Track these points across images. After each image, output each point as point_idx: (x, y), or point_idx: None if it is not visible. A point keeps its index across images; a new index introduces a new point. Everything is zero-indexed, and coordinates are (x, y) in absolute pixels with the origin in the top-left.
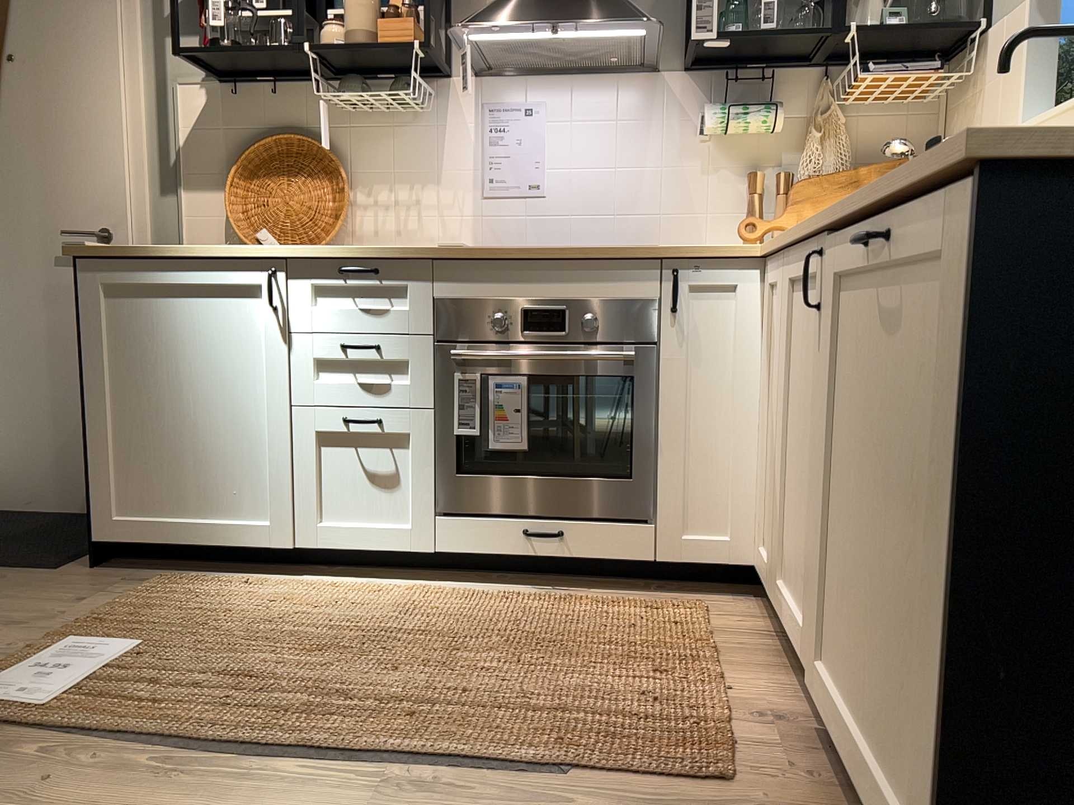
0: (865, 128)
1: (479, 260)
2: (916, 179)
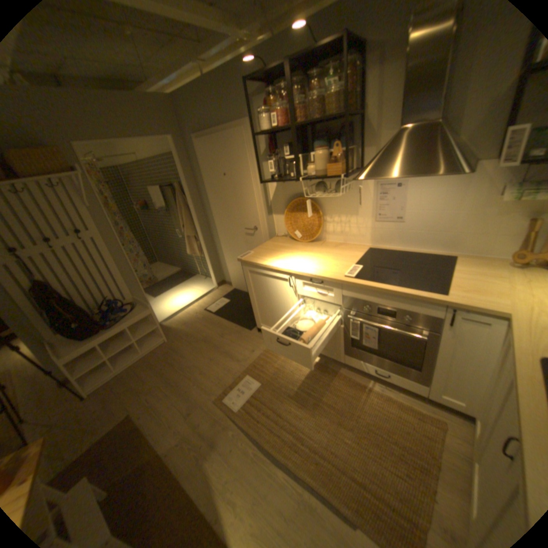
0: None
1: (359, 286)
2: None
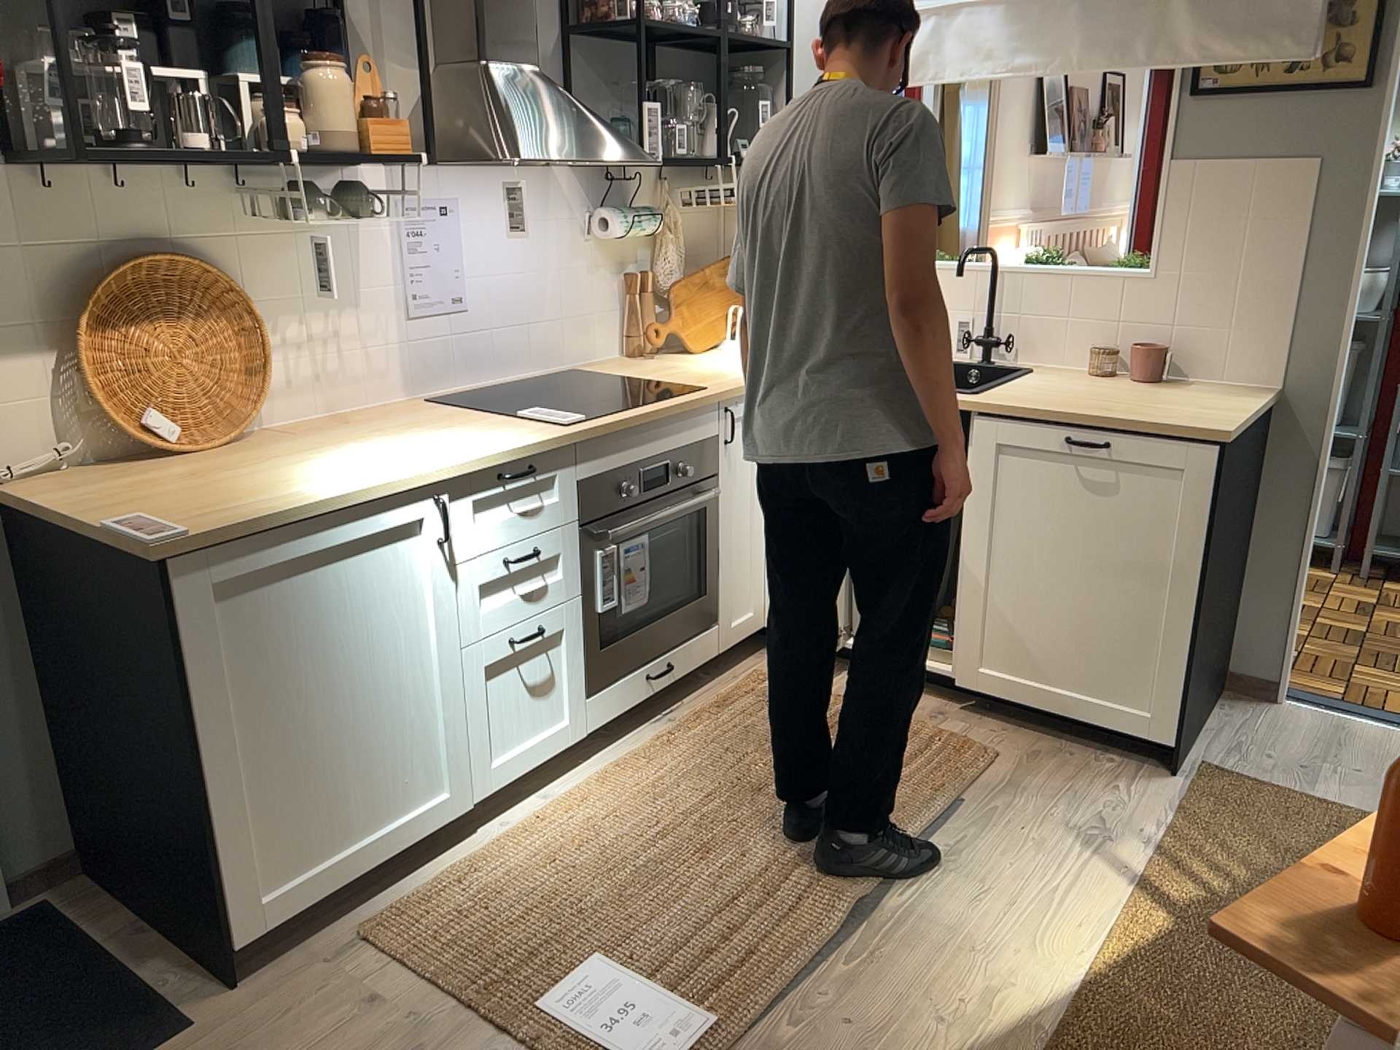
0: (685, 223)
1: (611, 432)
2: (1134, 420)
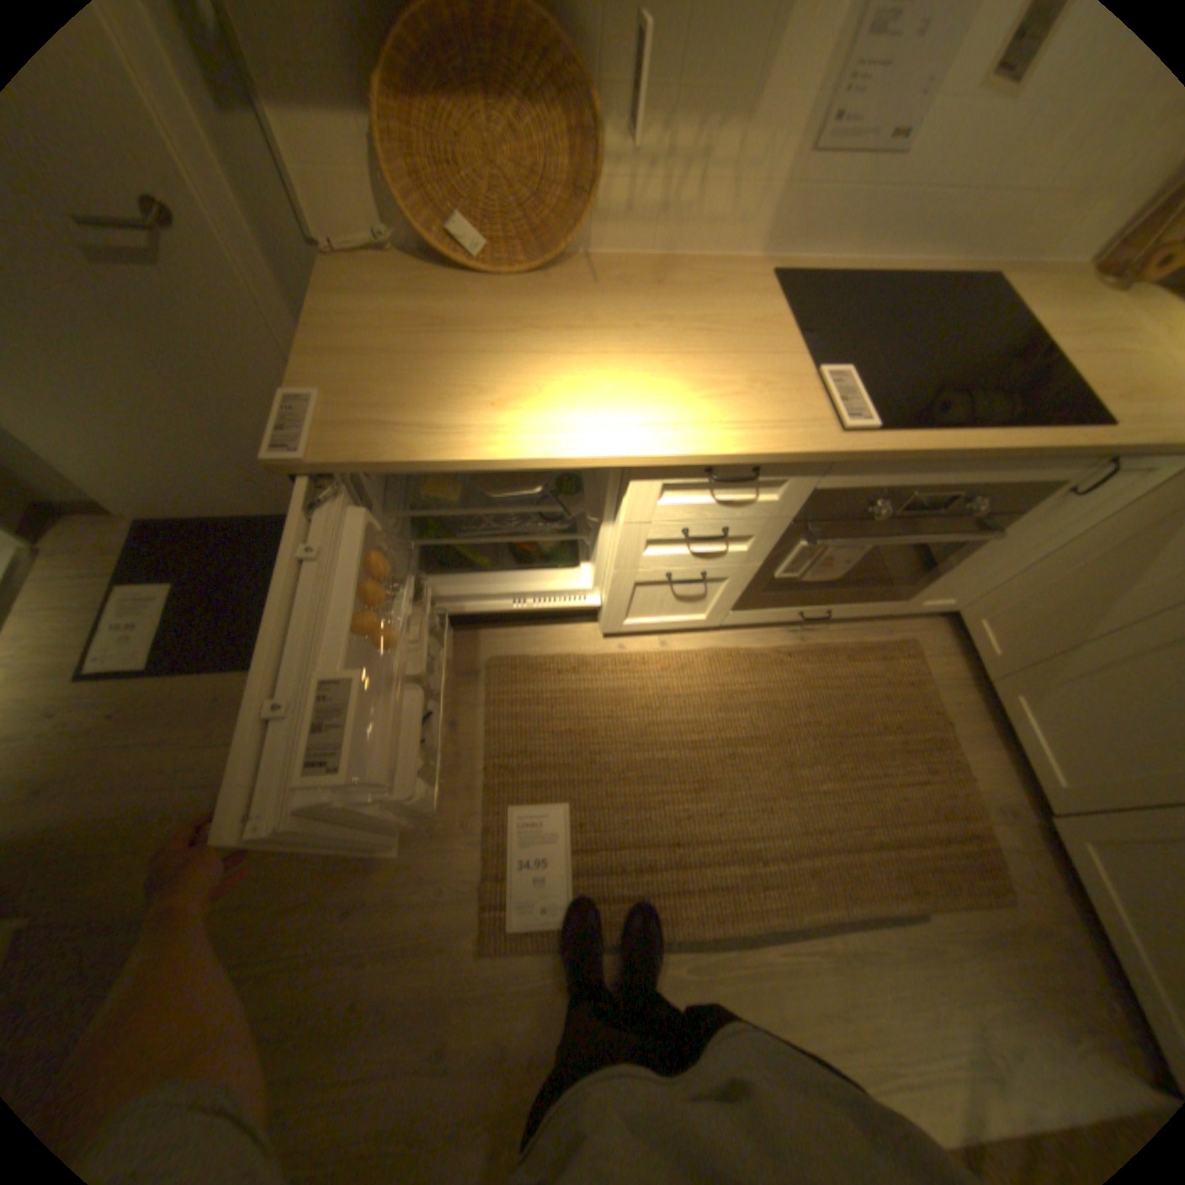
0: None
1: (898, 457)
2: None
